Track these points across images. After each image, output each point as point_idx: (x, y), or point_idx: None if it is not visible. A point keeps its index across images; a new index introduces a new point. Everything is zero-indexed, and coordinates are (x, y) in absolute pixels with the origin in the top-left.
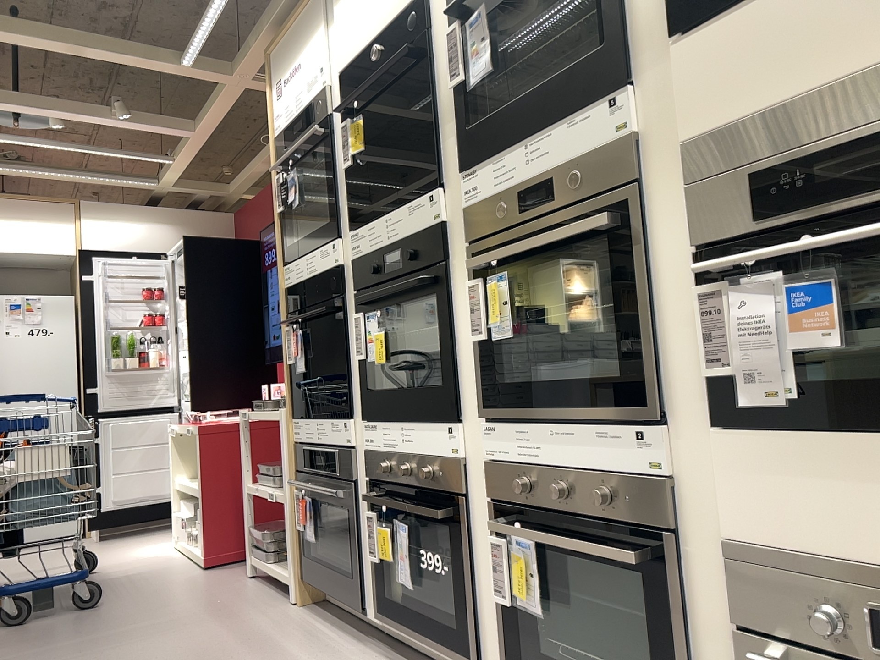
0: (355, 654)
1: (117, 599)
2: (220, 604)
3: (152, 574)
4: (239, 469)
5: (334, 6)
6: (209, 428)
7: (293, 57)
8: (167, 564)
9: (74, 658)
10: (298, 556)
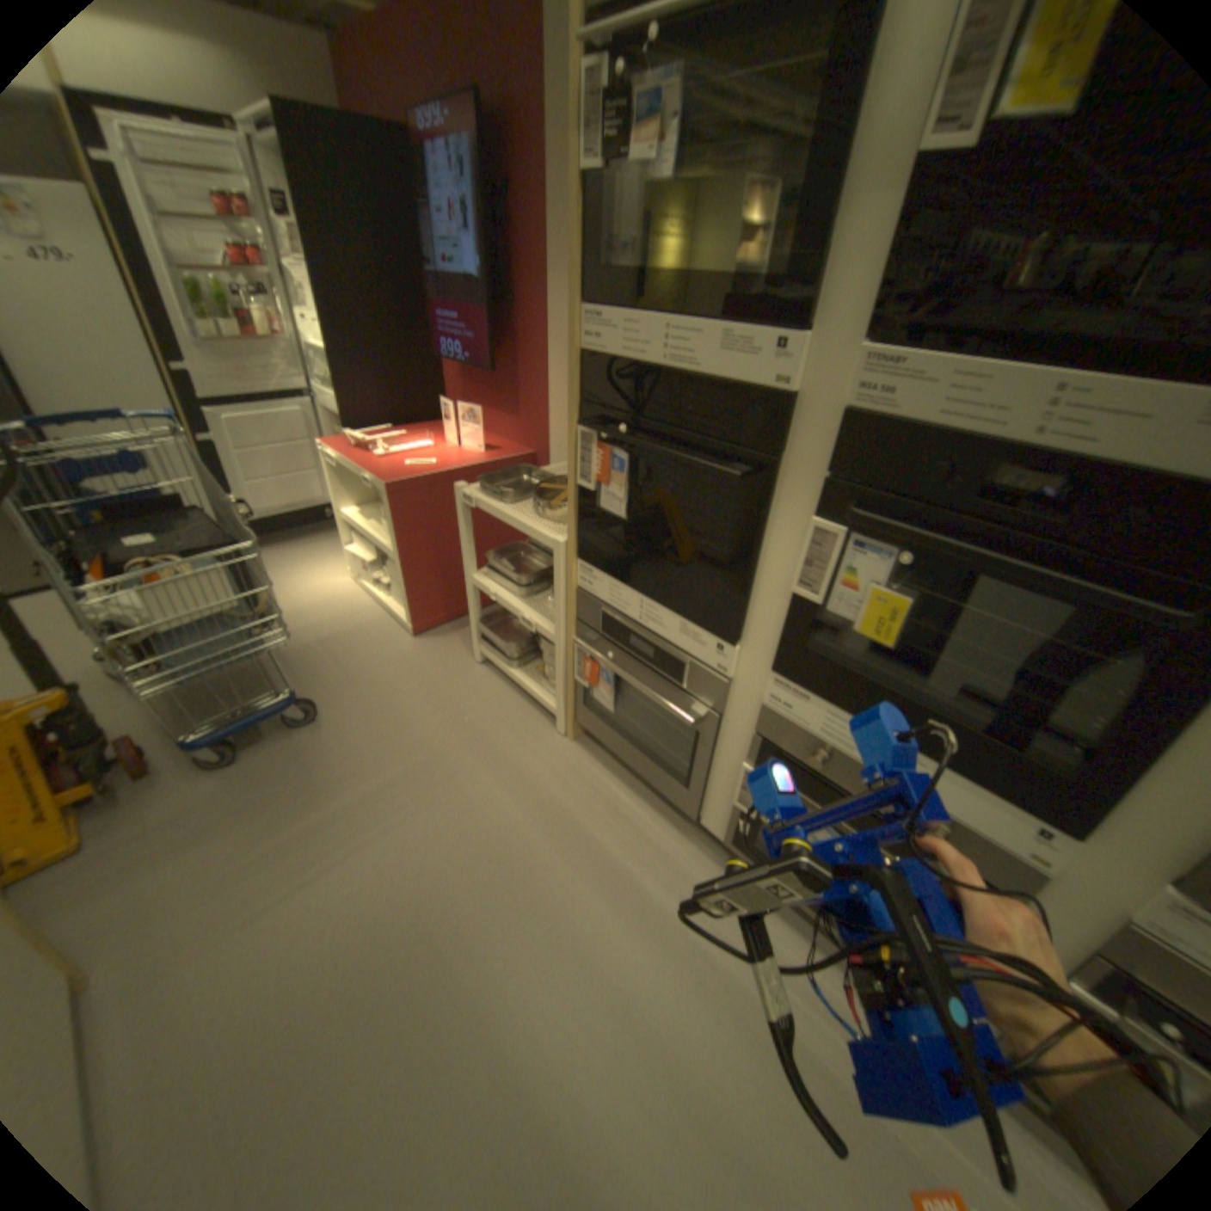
0: (692, 868)
1: (334, 707)
2: (472, 730)
3: (354, 648)
4: (441, 534)
5: None
6: (400, 490)
7: None
8: (362, 624)
9: (341, 864)
10: (576, 704)
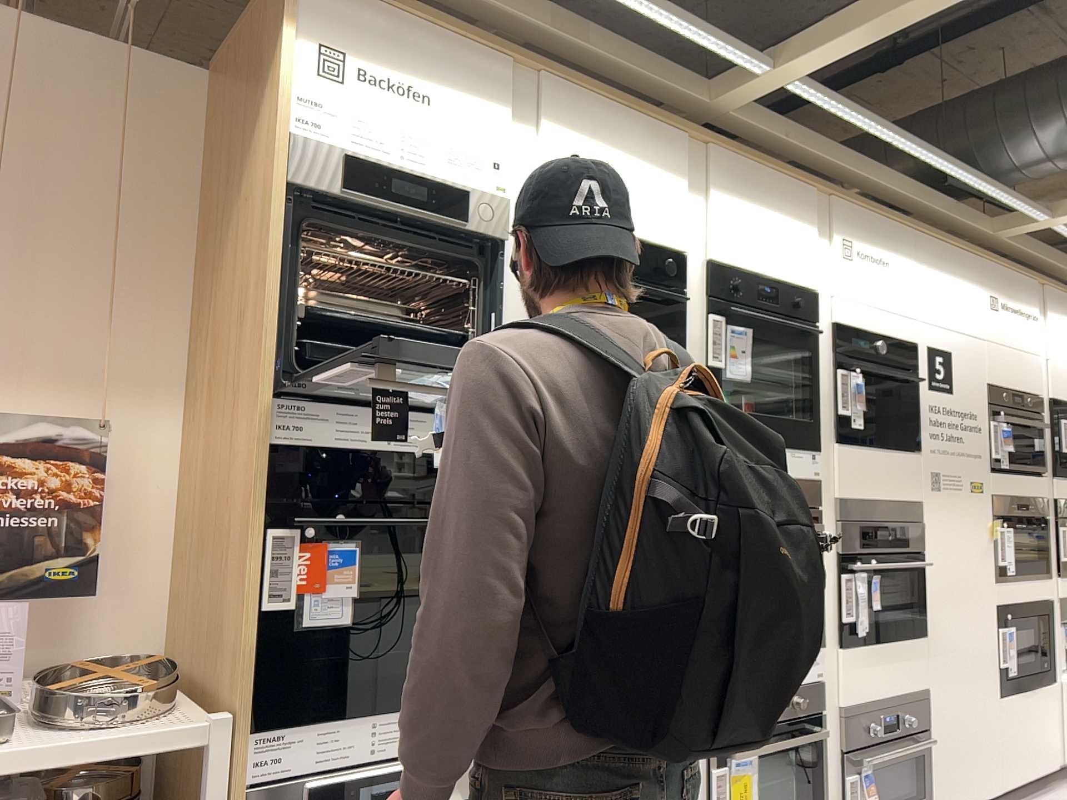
0: None
1: None
2: None
3: None
4: None
5: (547, 120)
6: None
7: (411, 69)
8: None
9: None
10: None
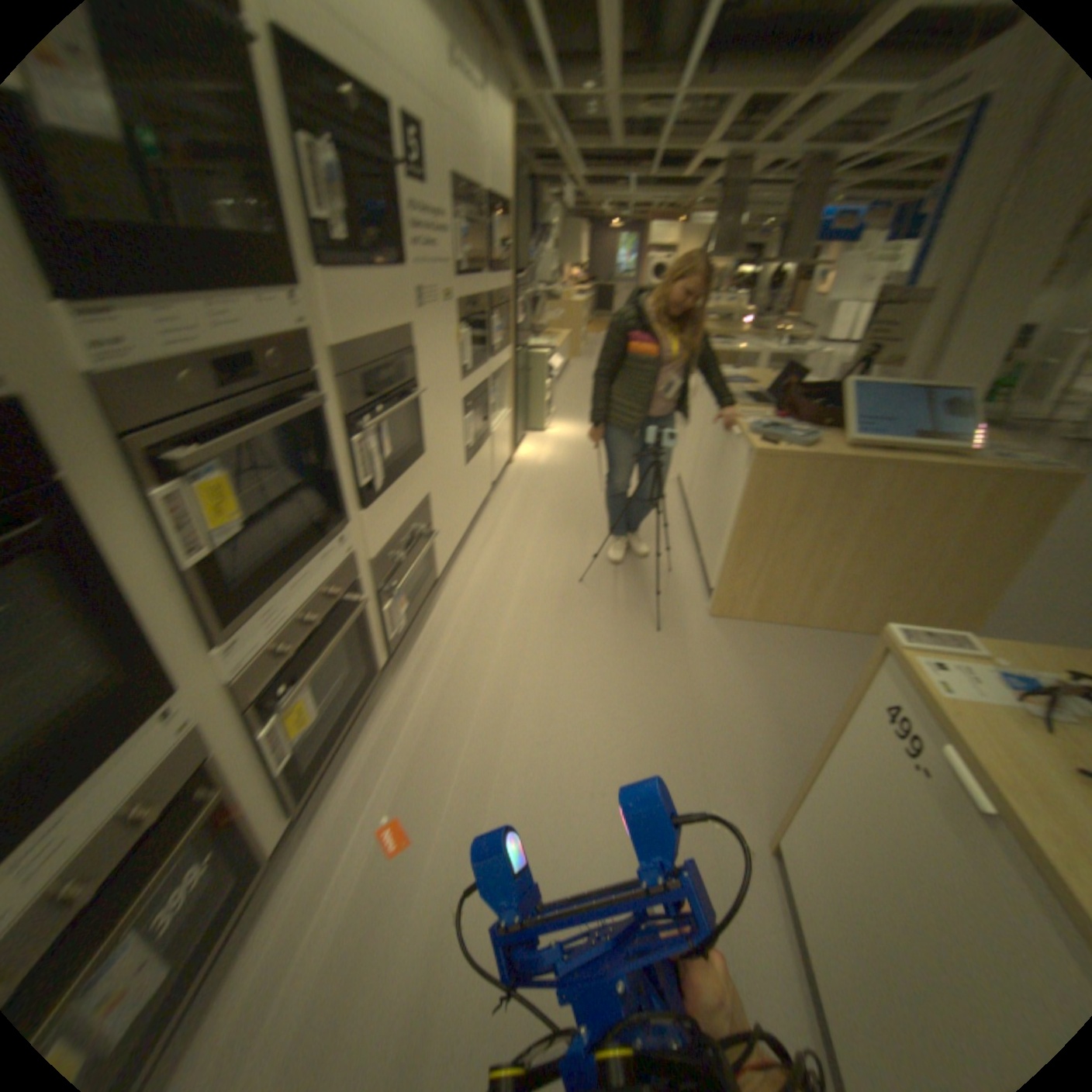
0: None
1: None
2: None
3: None
4: None
5: None
6: None
7: None
8: None
9: None
10: None
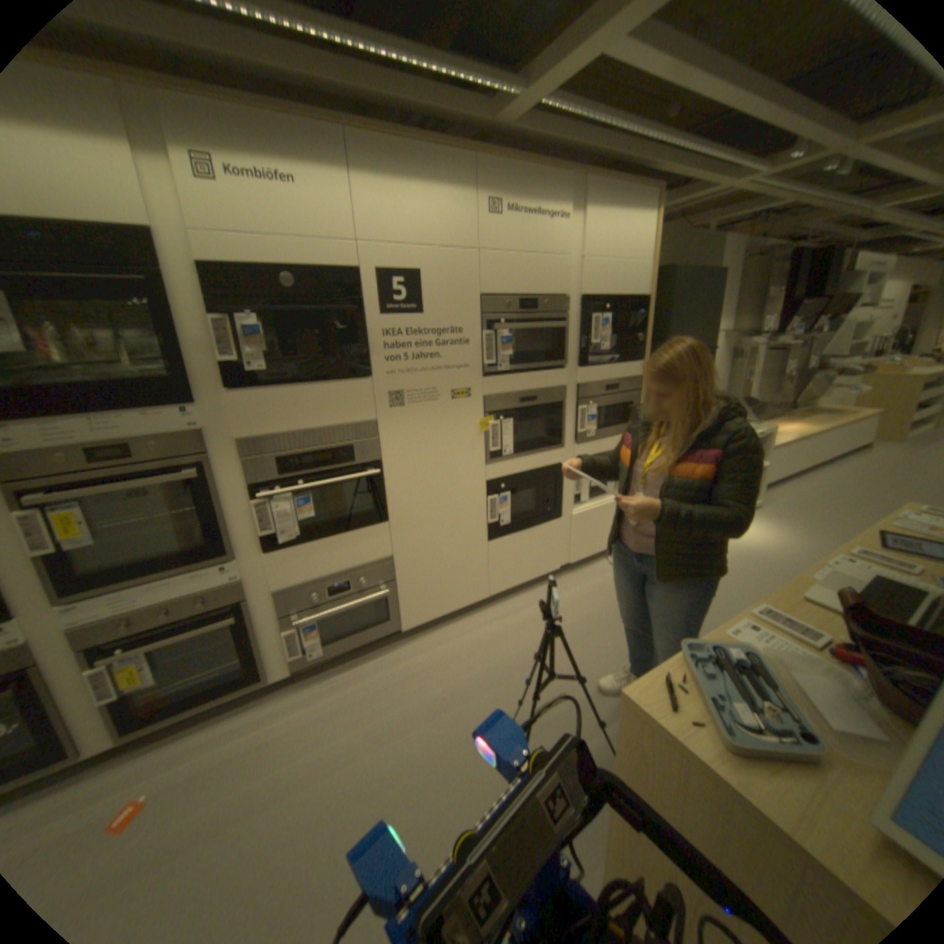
0: None
1: None
2: None
3: None
4: None
5: None
6: None
7: None
8: None
9: None
10: None
